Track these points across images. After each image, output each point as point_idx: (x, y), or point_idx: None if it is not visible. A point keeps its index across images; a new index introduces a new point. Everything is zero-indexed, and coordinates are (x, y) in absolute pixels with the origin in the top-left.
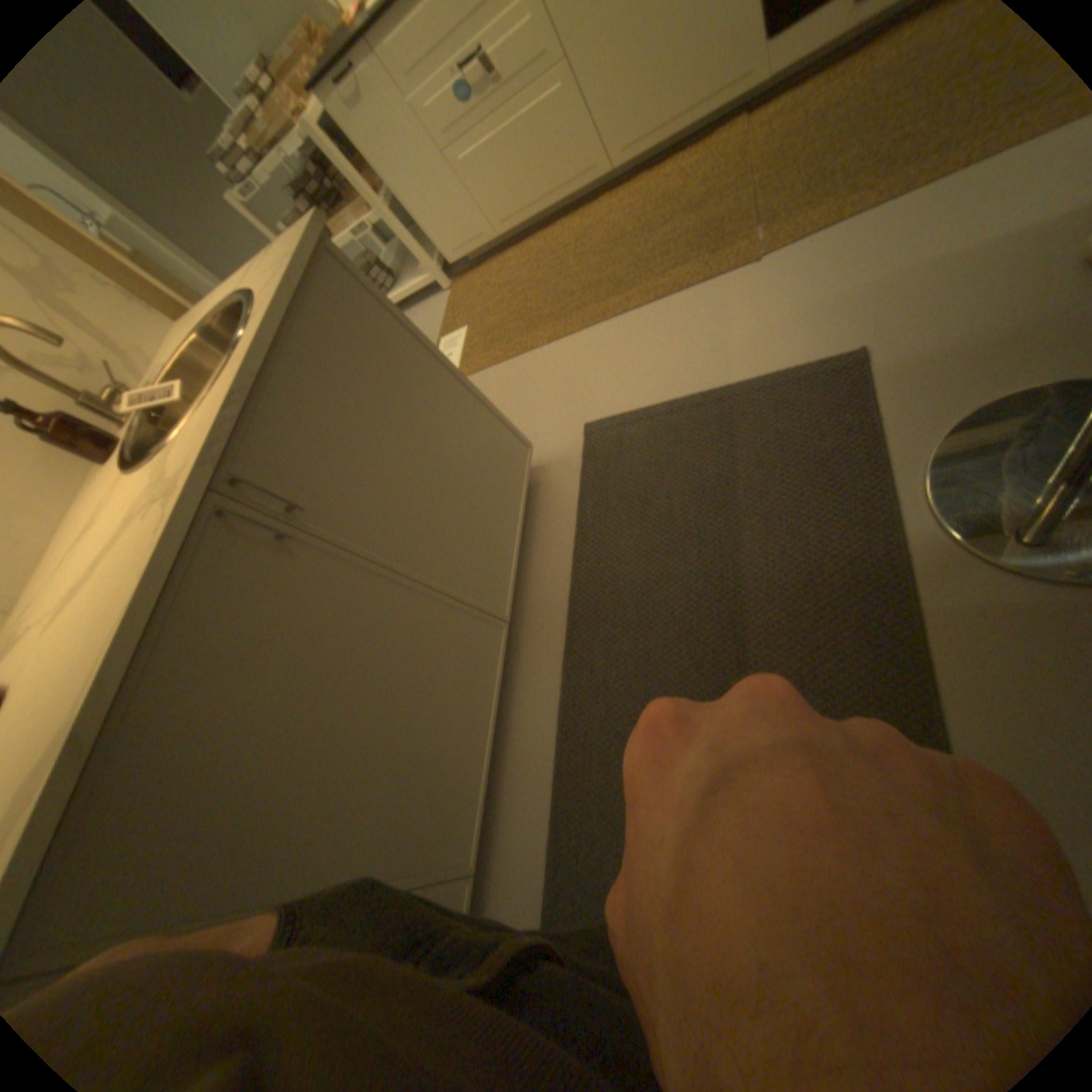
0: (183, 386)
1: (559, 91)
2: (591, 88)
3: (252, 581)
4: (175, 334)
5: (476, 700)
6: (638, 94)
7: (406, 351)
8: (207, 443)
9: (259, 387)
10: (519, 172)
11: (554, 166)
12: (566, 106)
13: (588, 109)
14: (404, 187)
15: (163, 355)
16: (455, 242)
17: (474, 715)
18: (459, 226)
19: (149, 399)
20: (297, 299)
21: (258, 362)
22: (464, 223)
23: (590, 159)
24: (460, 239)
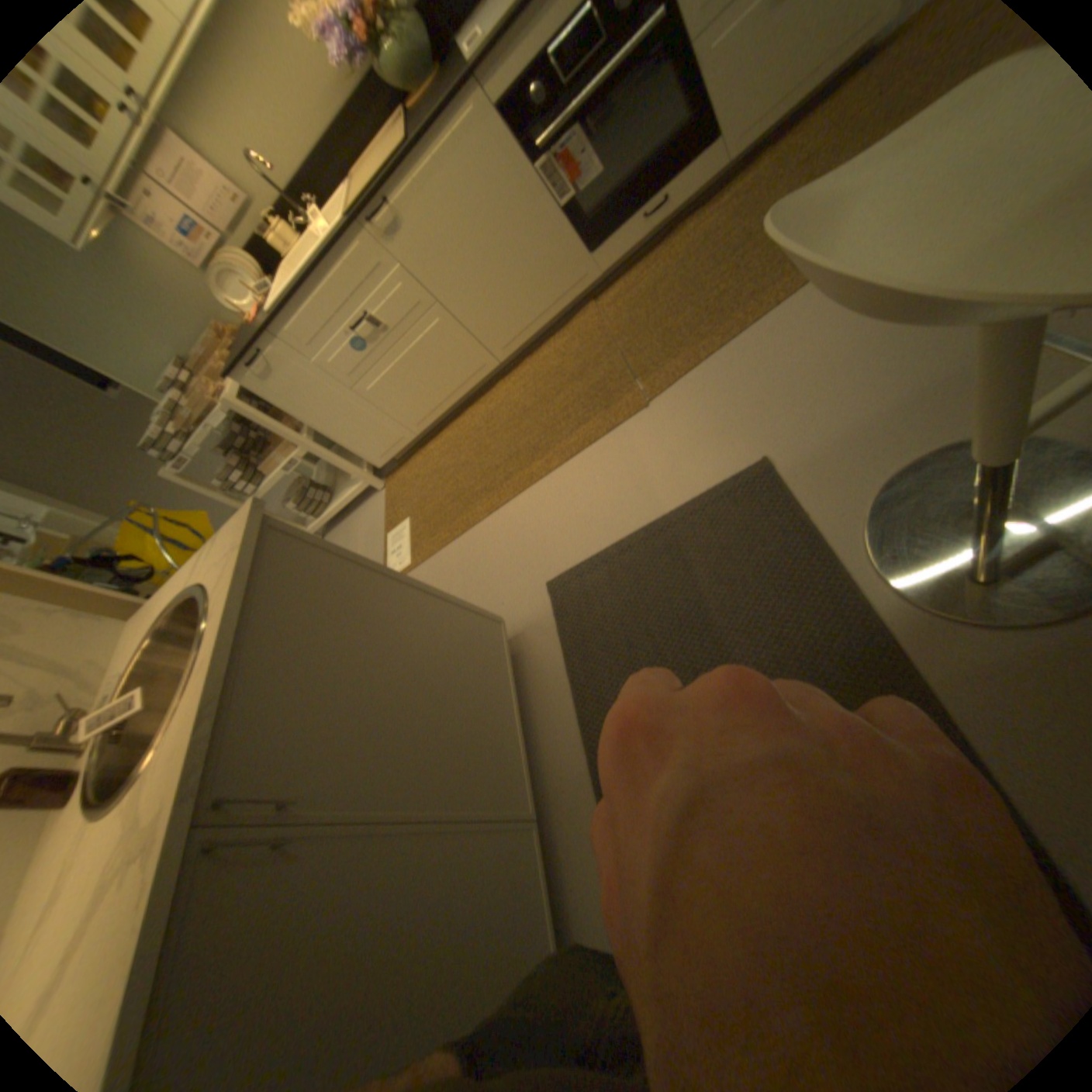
0: (147, 689)
1: (440, 324)
2: (466, 315)
3: (258, 913)
4: (131, 634)
5: (530, 934)
6: (505, 310)
7: (365, 585)
8: (186, 774)
9: (231, 688)
10: (424, 385)
11: (452, 373)
12: (449, 332)
13: (468, 329)
14: (326, 422)
15: (122, 660)
16: (381, 451)
17: (533, 955)
18: (382, 438)
19: (112, 717)
20: (254, 585)
21: (226, 664)
22: (386, 434)
23: (480, 361)
24: (385, 447)
